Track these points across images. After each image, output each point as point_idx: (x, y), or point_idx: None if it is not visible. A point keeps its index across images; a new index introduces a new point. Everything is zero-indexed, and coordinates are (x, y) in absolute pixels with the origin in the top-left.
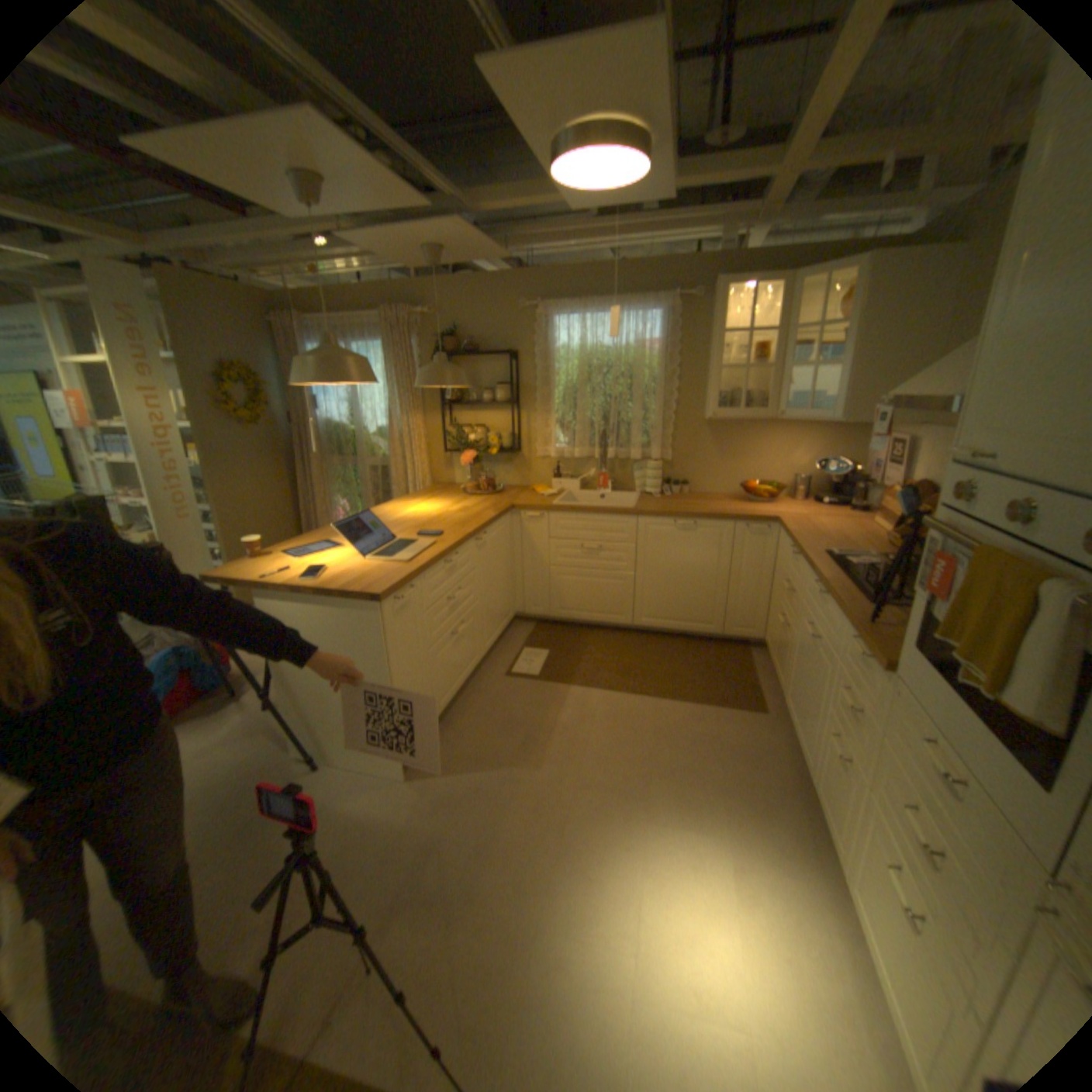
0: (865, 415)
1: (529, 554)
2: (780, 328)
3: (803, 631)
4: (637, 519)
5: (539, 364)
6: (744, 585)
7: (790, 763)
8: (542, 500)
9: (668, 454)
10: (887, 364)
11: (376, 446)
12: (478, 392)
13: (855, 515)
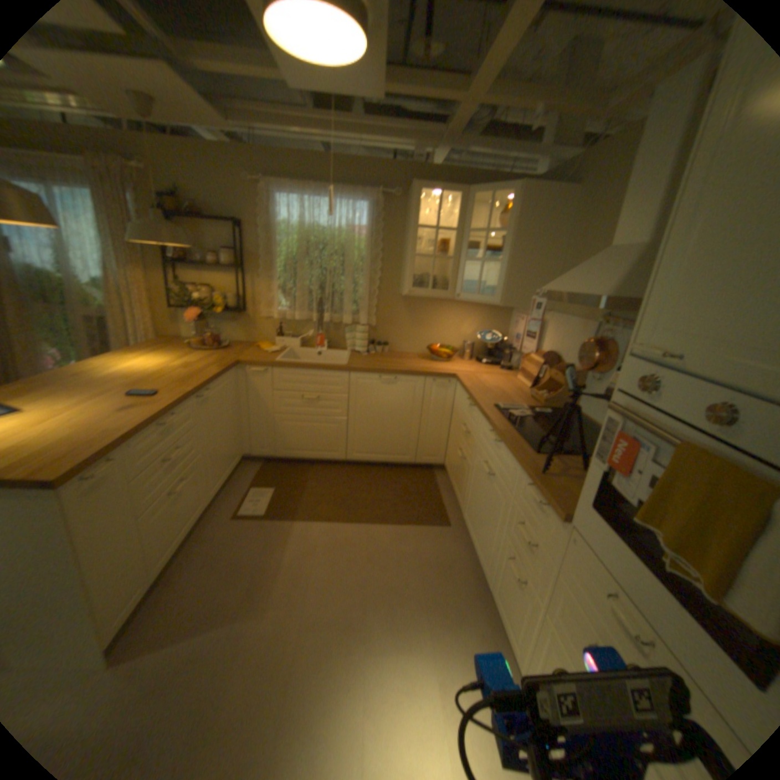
0: (515, 301)
1: (256, 403)
2: (457, 230)
3: (479, 466)
4: (350, 374)
5: (264, 234)
6: (431, 424)
7: (470, 568)
8: (268, 355)
9: (374, 321)
10: (531, 266)
11: (92, 295)
12: (204, 253)
13: (504, 372)
